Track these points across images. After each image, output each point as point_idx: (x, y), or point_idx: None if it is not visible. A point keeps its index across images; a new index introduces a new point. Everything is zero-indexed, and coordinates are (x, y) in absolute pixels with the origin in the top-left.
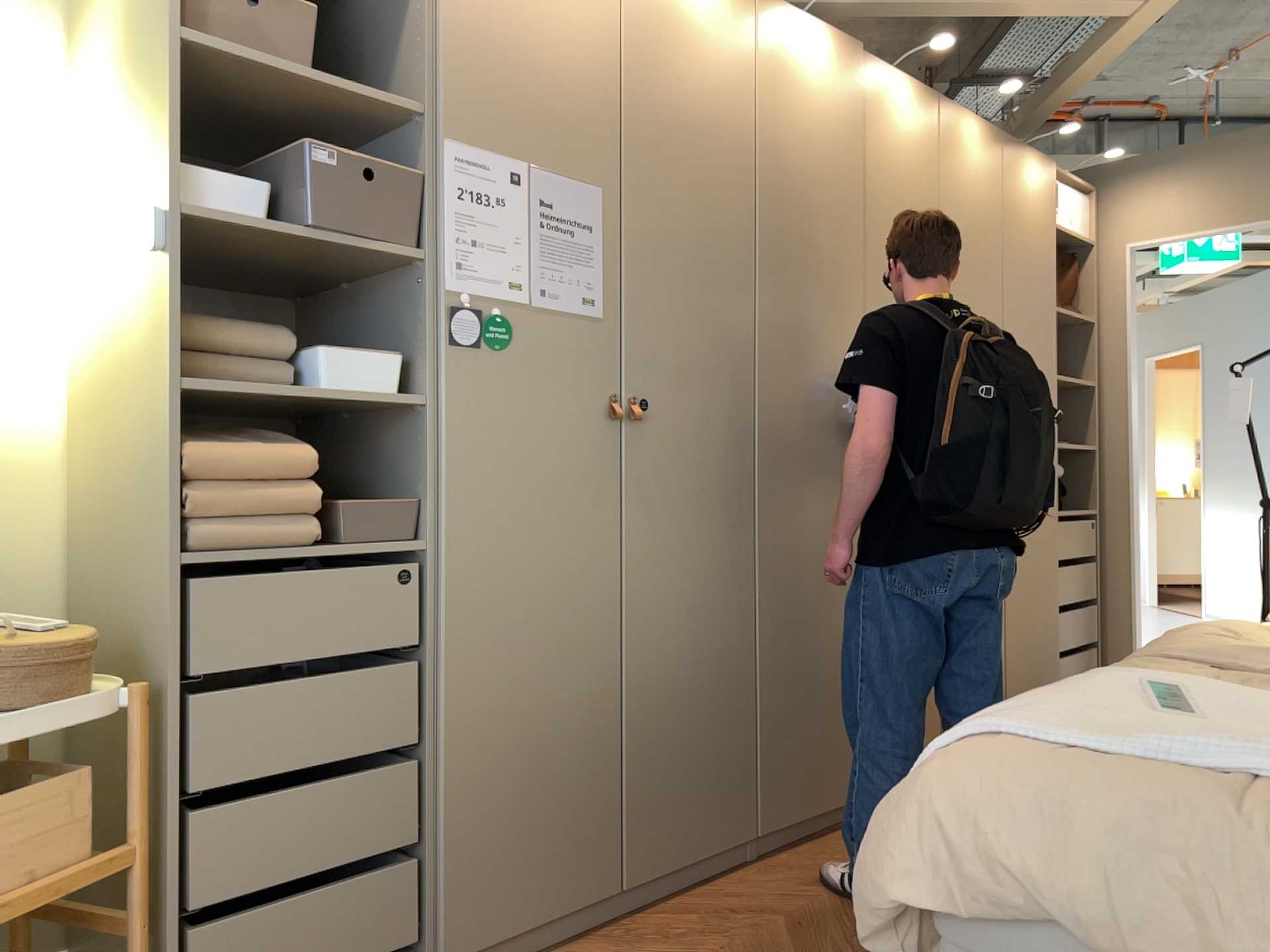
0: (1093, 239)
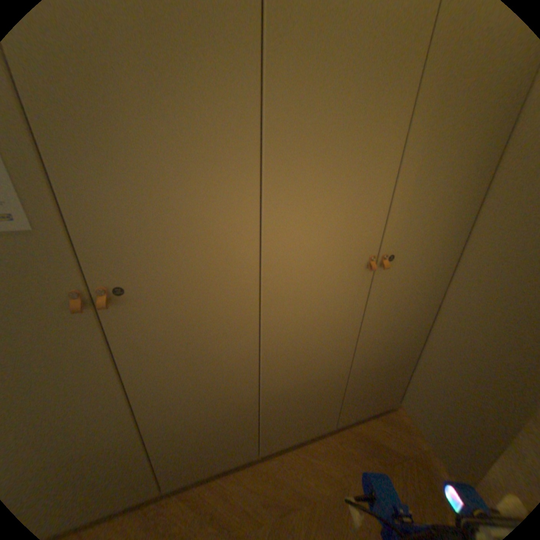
0: None
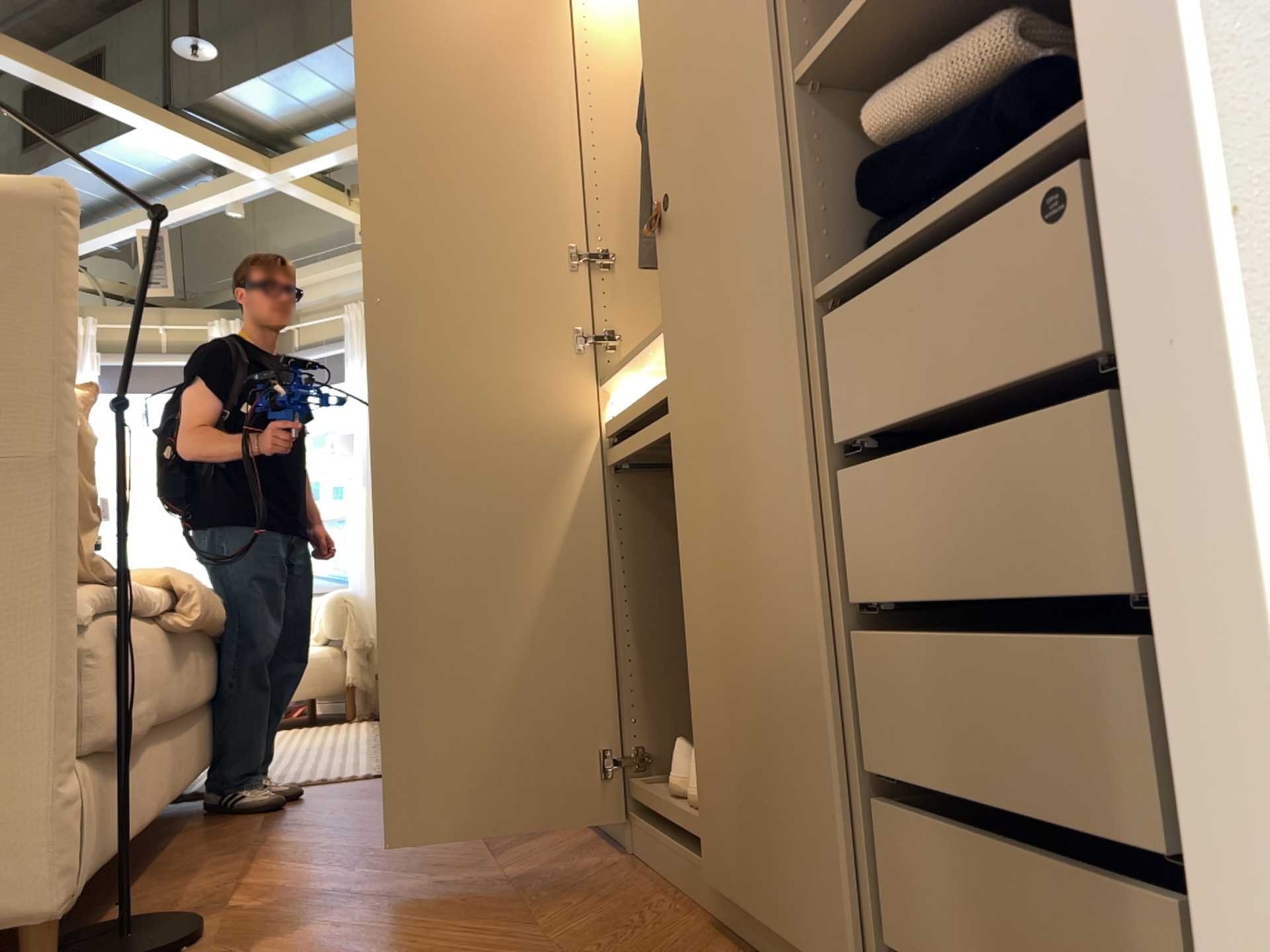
0: None
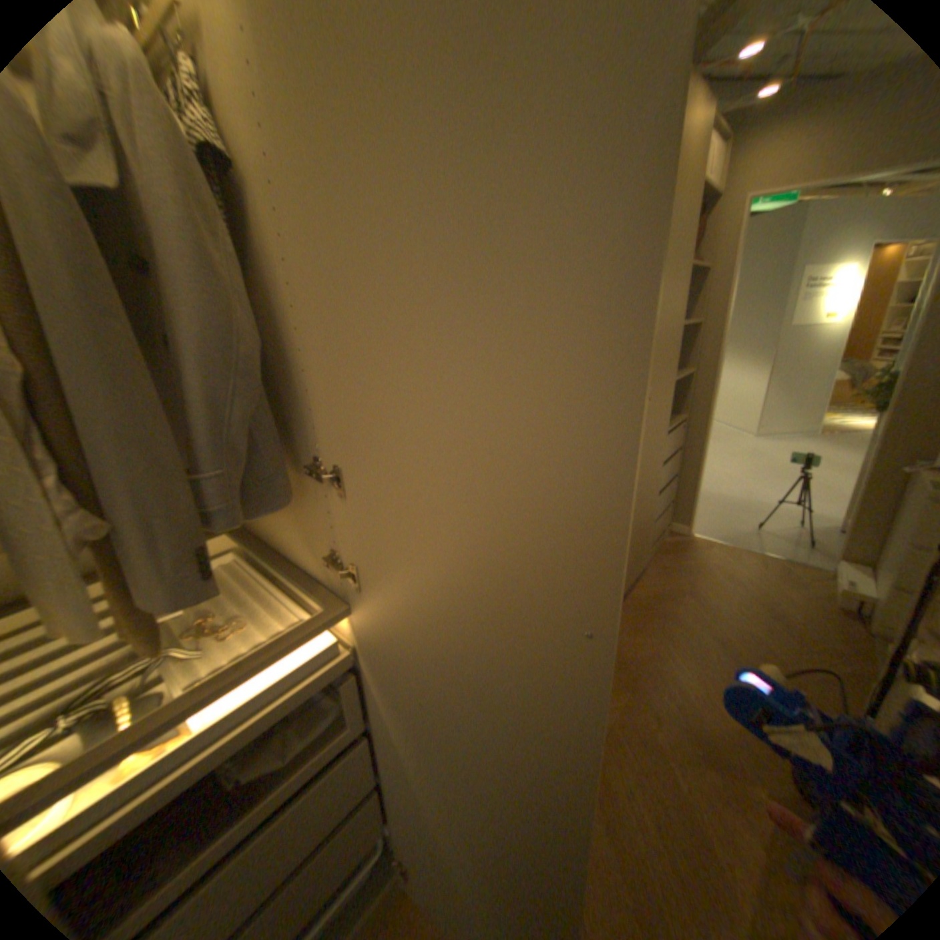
0: (721, 190)
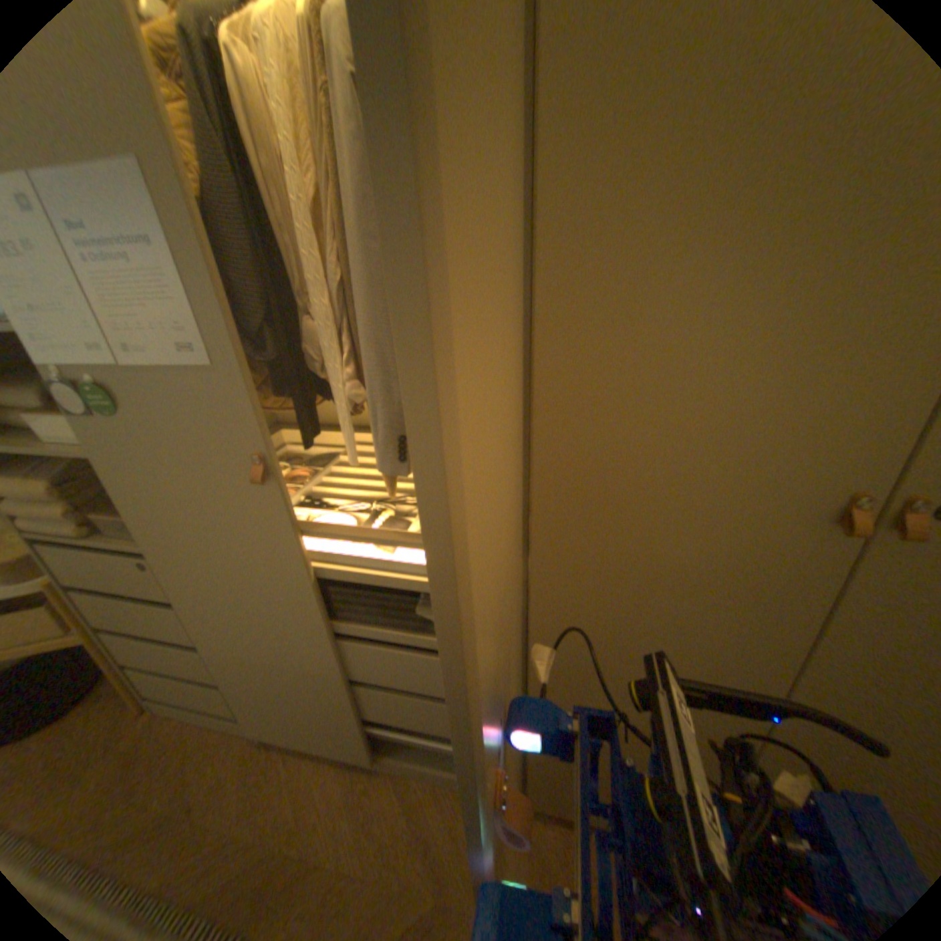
0: None
